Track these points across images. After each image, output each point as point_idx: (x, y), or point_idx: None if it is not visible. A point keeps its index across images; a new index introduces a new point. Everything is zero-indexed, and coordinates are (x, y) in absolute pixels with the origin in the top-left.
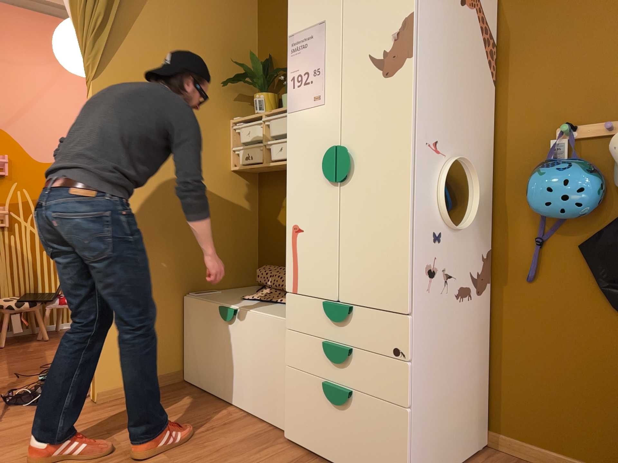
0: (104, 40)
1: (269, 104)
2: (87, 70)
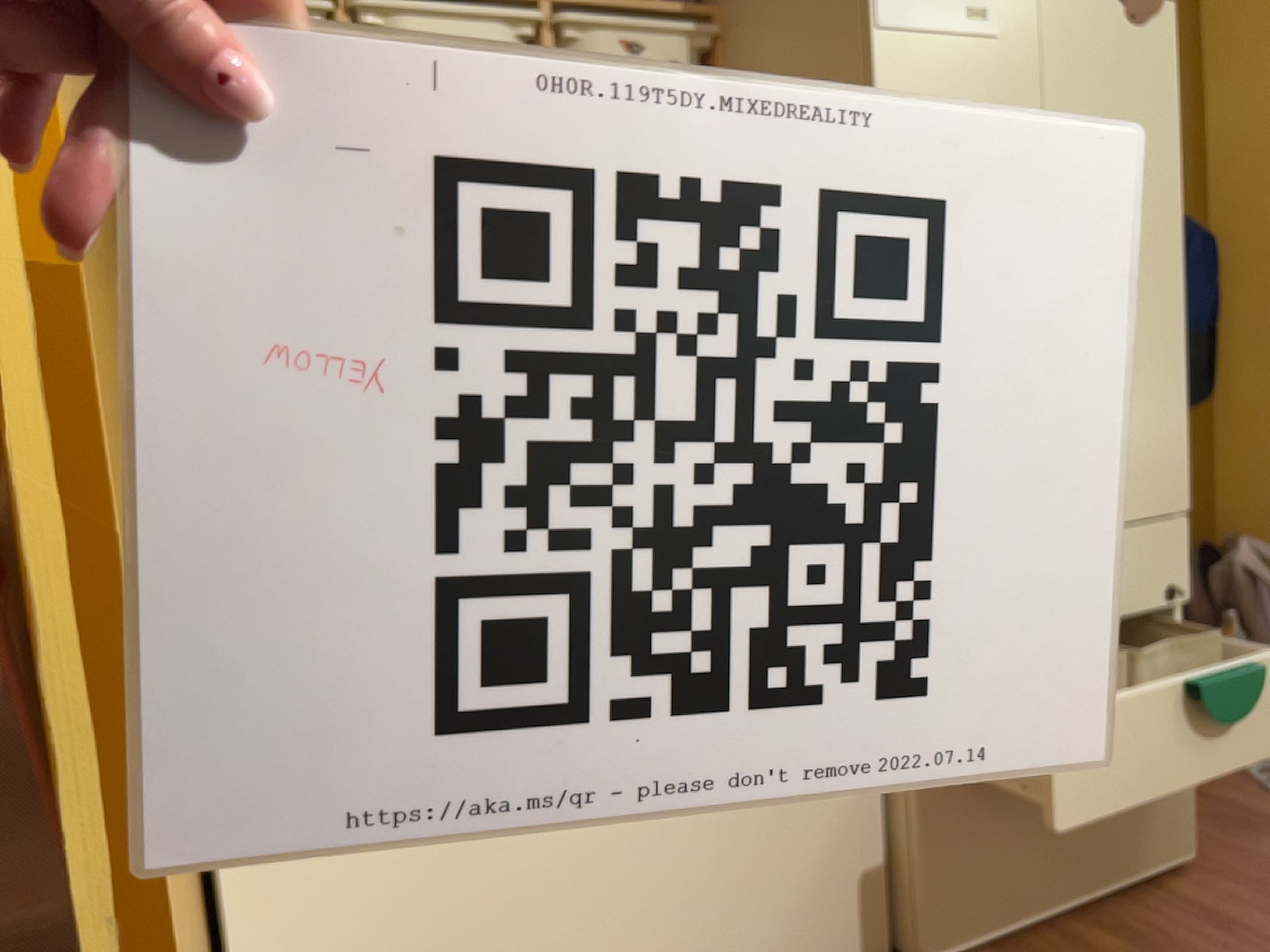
0: None
1: None
2: None
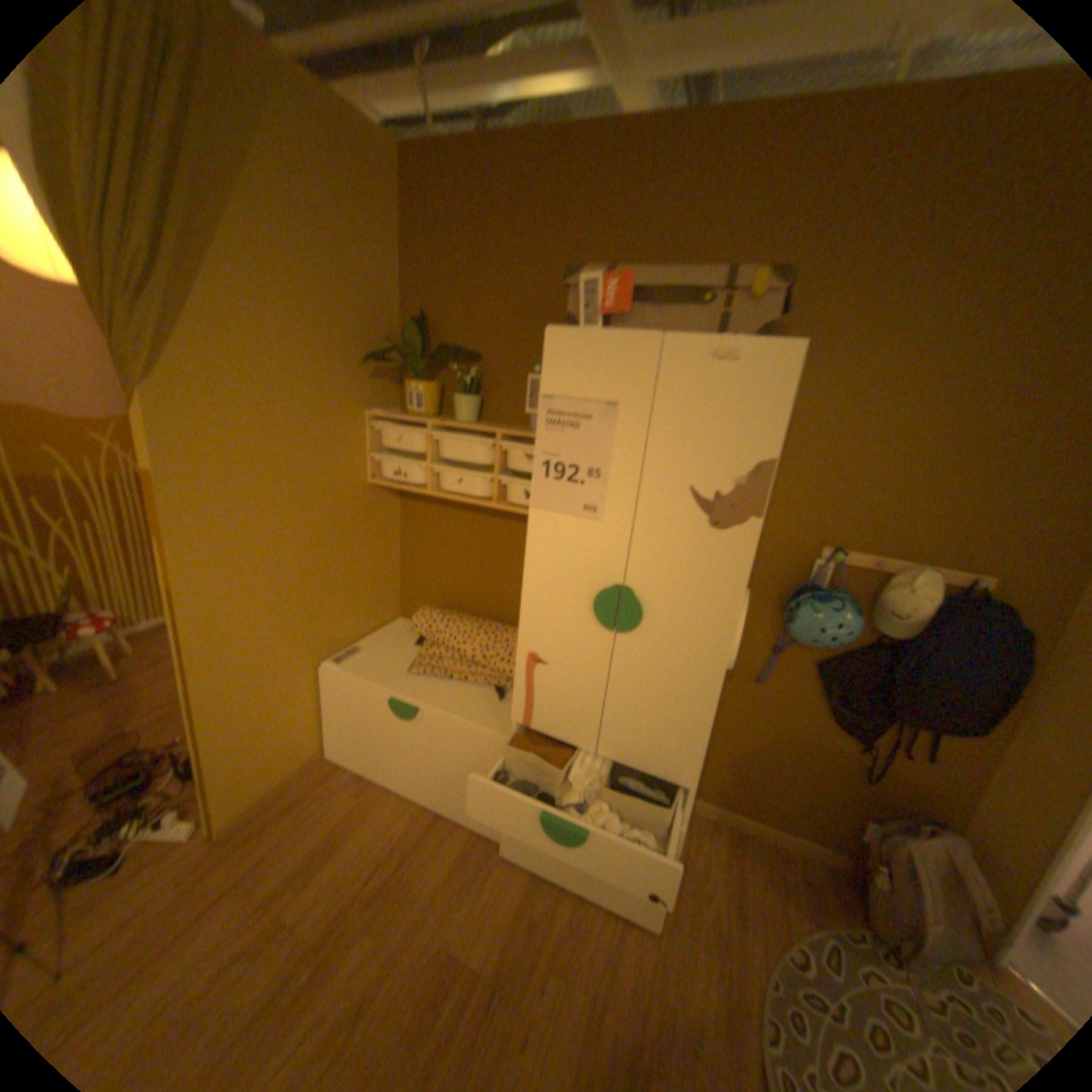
0: (149, 300)
1: (431, 398)
2: (118, 359)
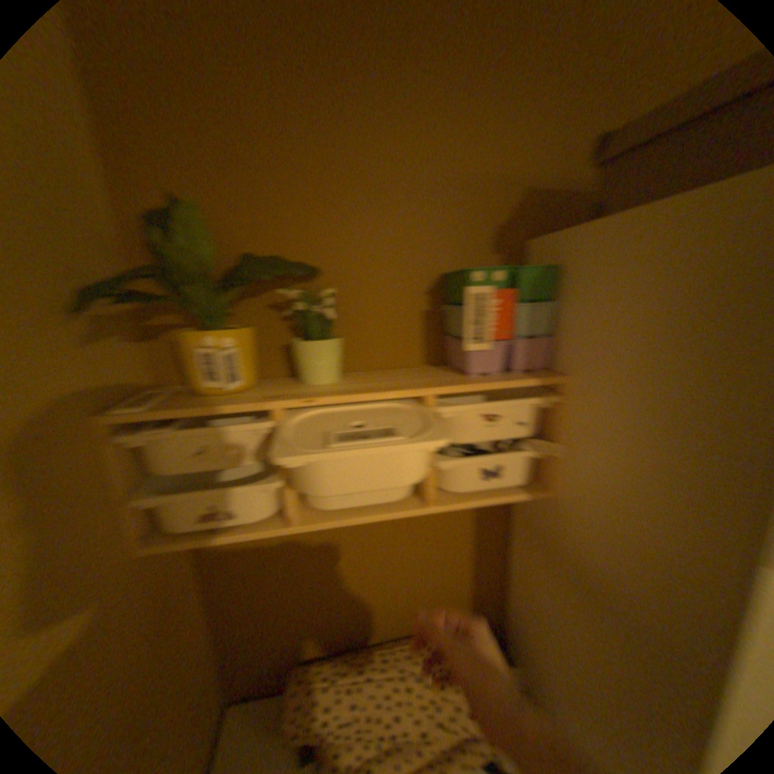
0: None
1: (250, 356)
2: None
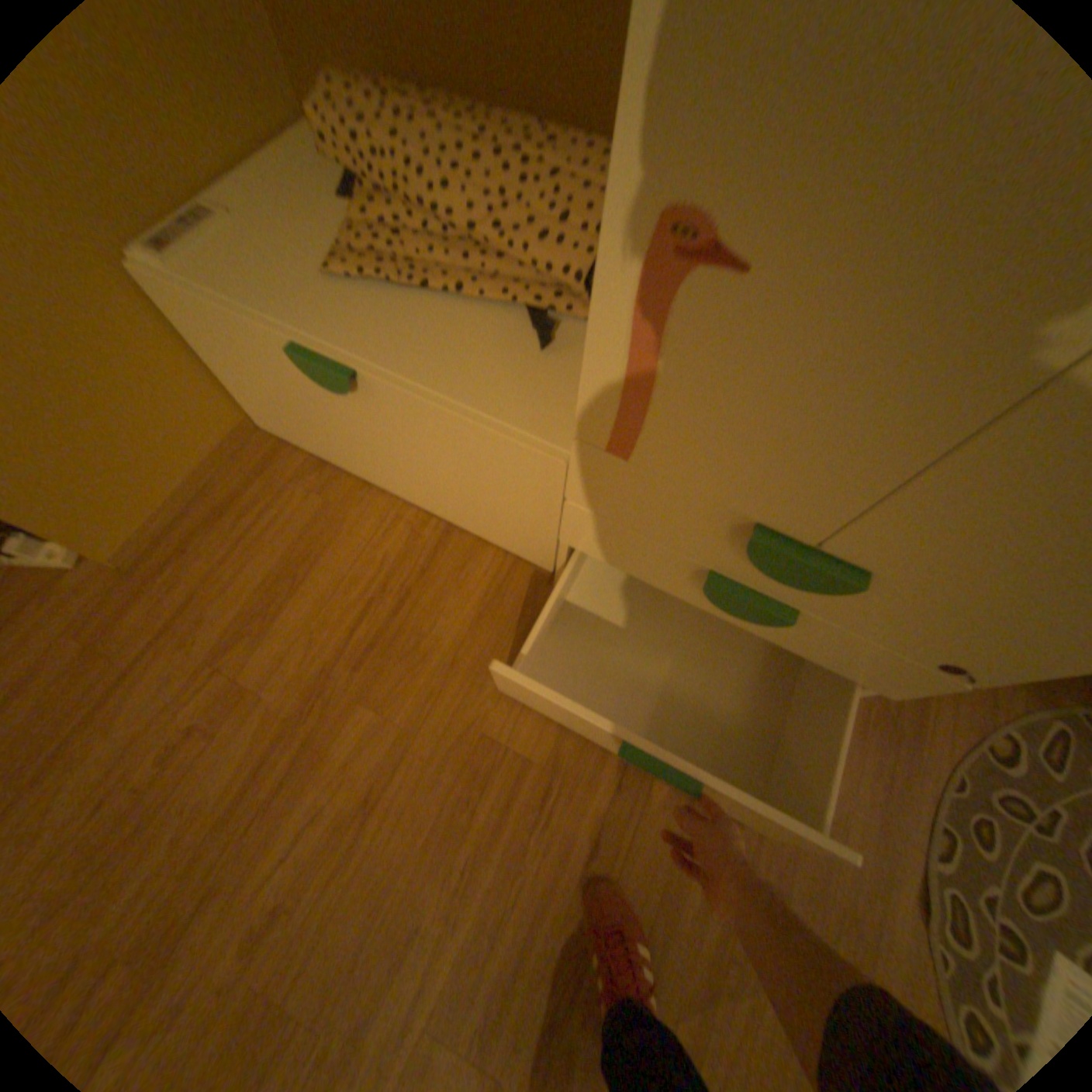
0: None
1: None
2: None
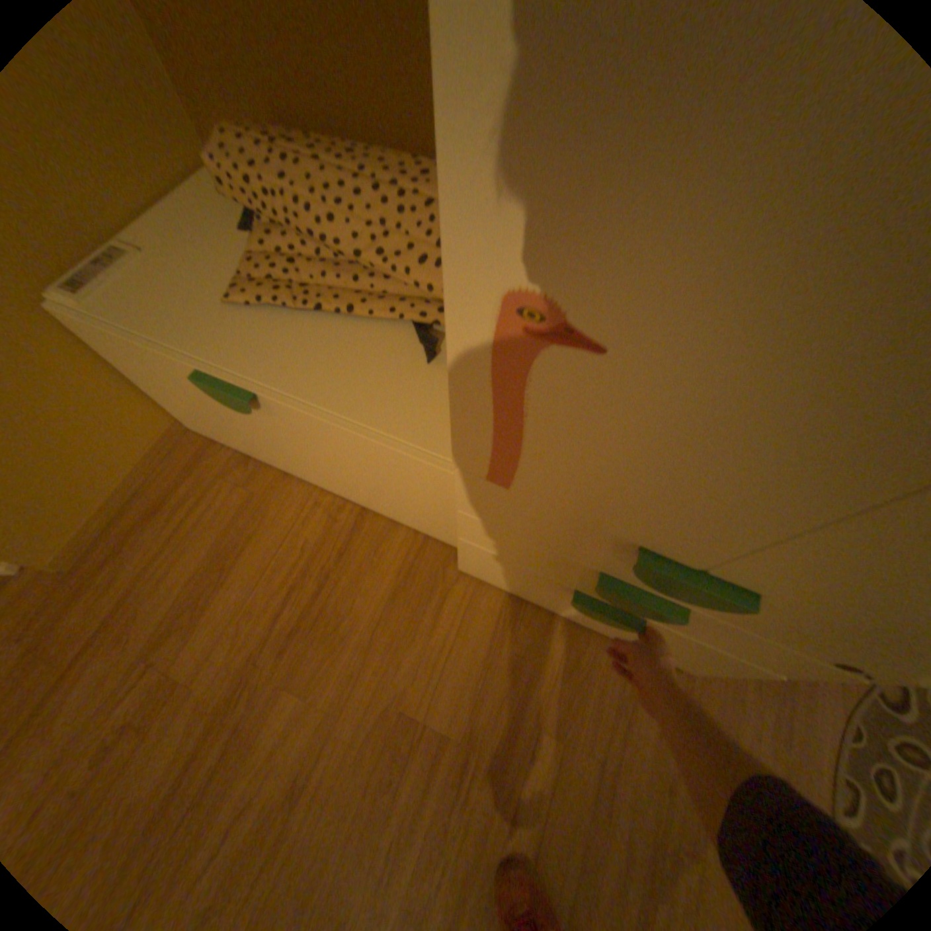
0: None
1: None
2: None
